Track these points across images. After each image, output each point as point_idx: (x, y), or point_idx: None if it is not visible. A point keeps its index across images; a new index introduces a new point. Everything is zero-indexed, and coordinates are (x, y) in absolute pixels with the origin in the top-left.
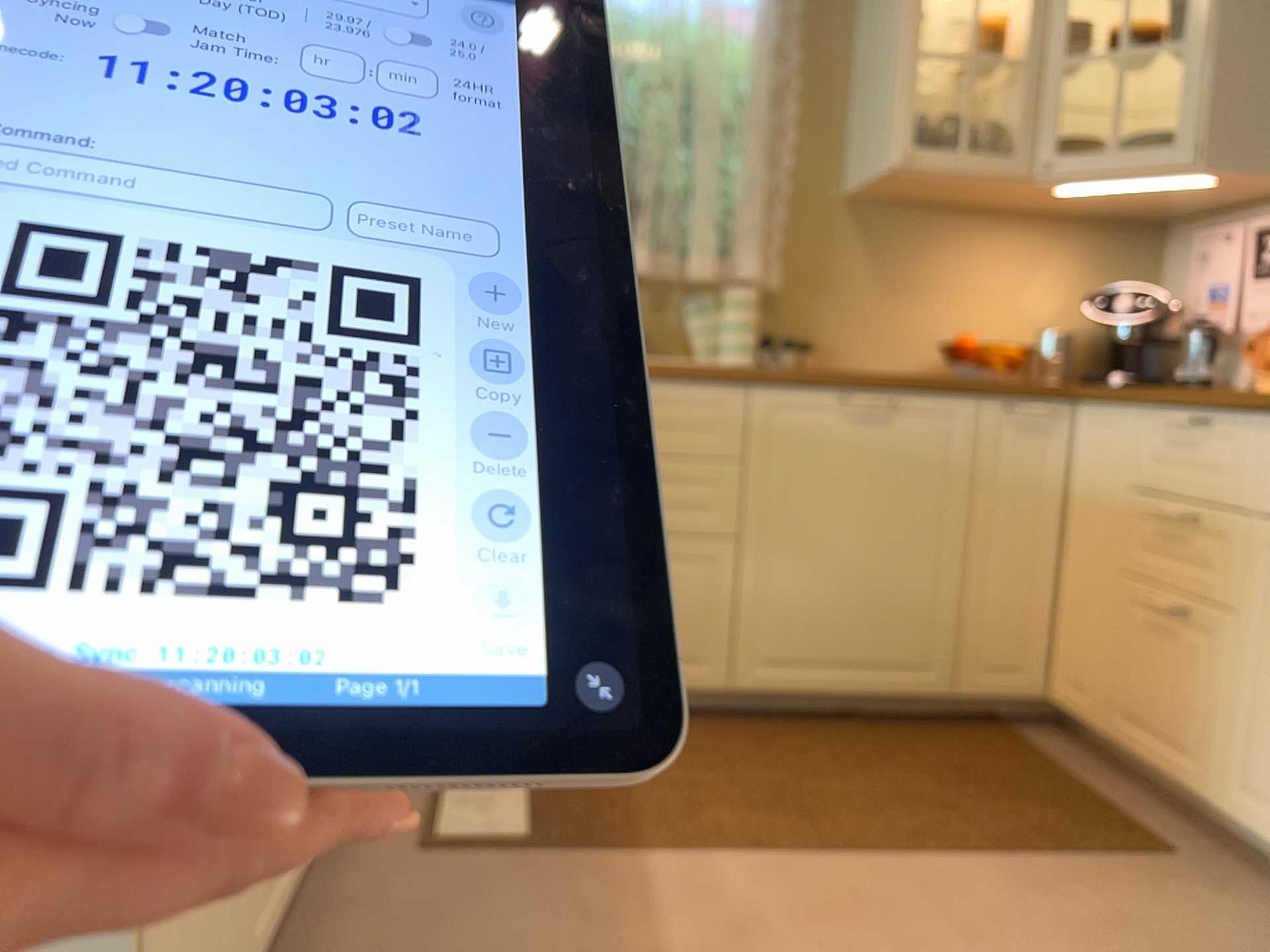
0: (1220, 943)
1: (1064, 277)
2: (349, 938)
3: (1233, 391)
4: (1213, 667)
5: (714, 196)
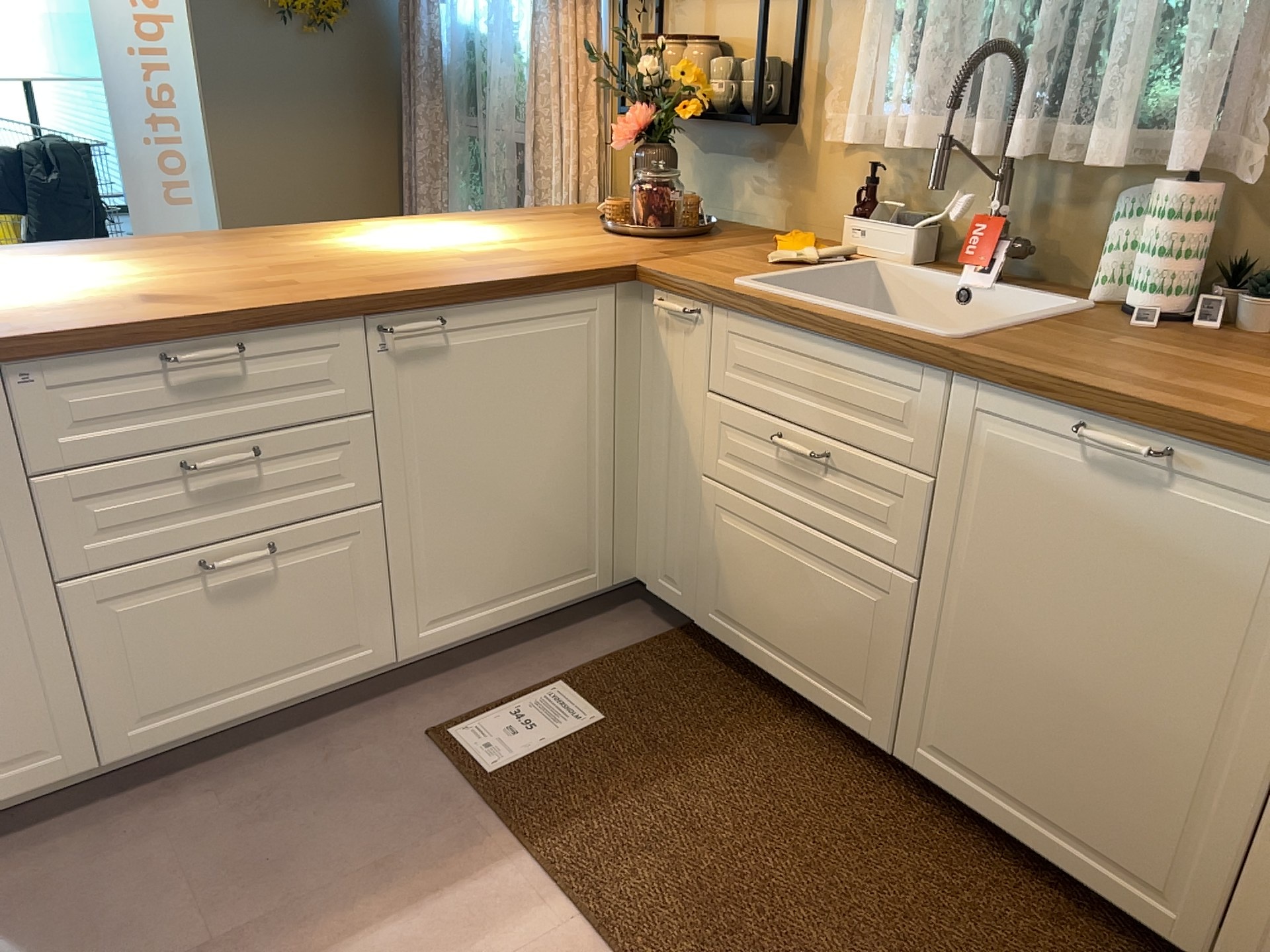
0: None
1: None
2: (295, 765)
3: None
4: None
5: (1142, 31)
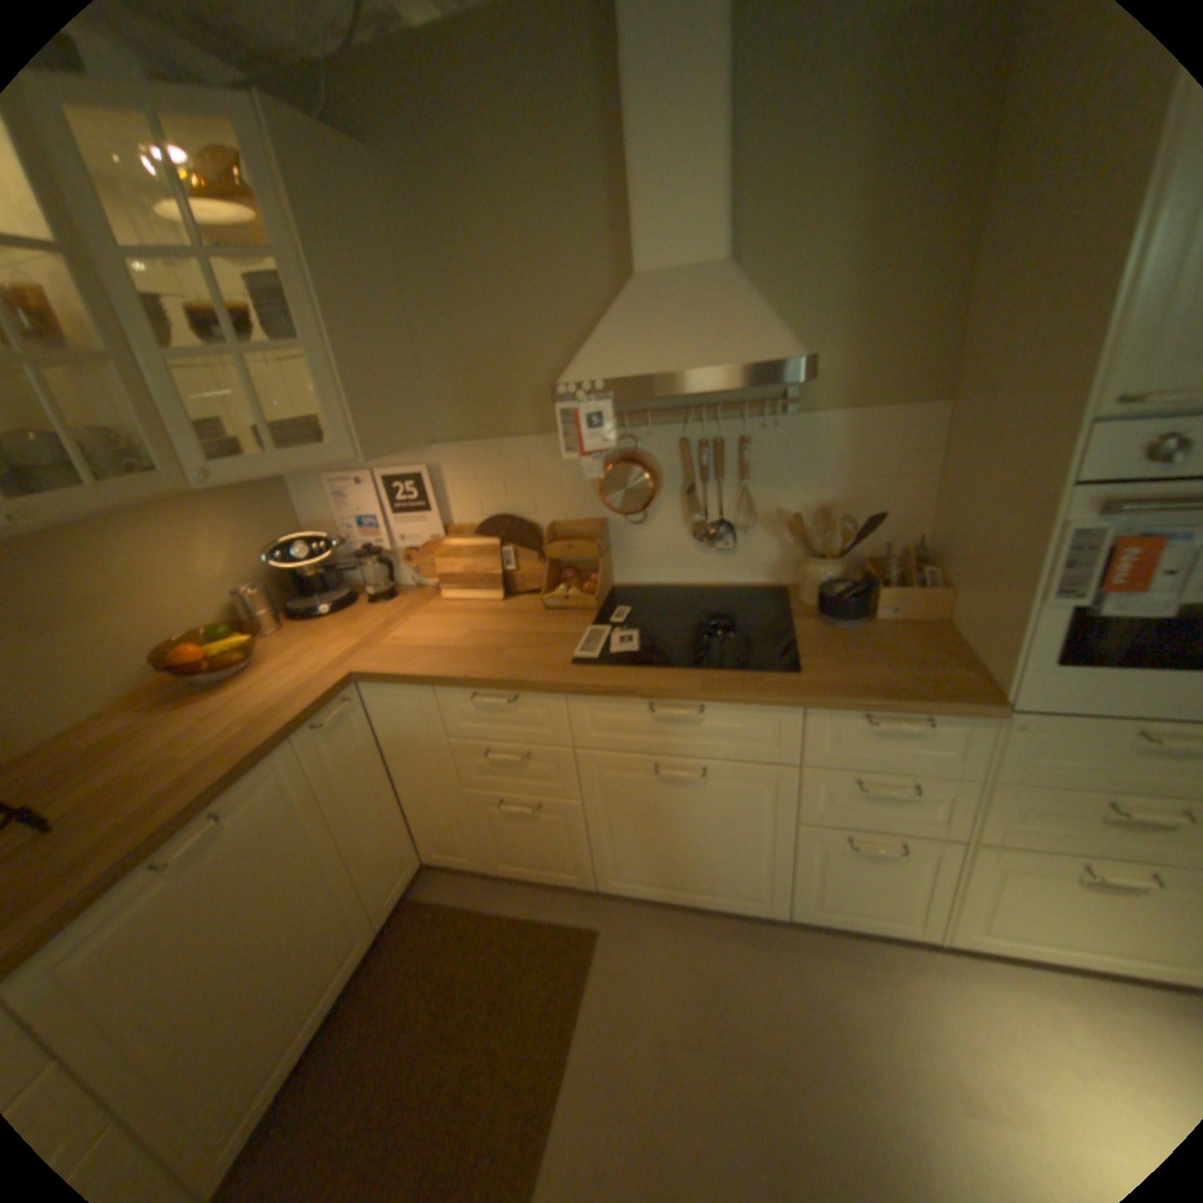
0: (680, 989)
1: (218, 534)
2: None
3: (521, 671)
4: (568, 827)
5: None
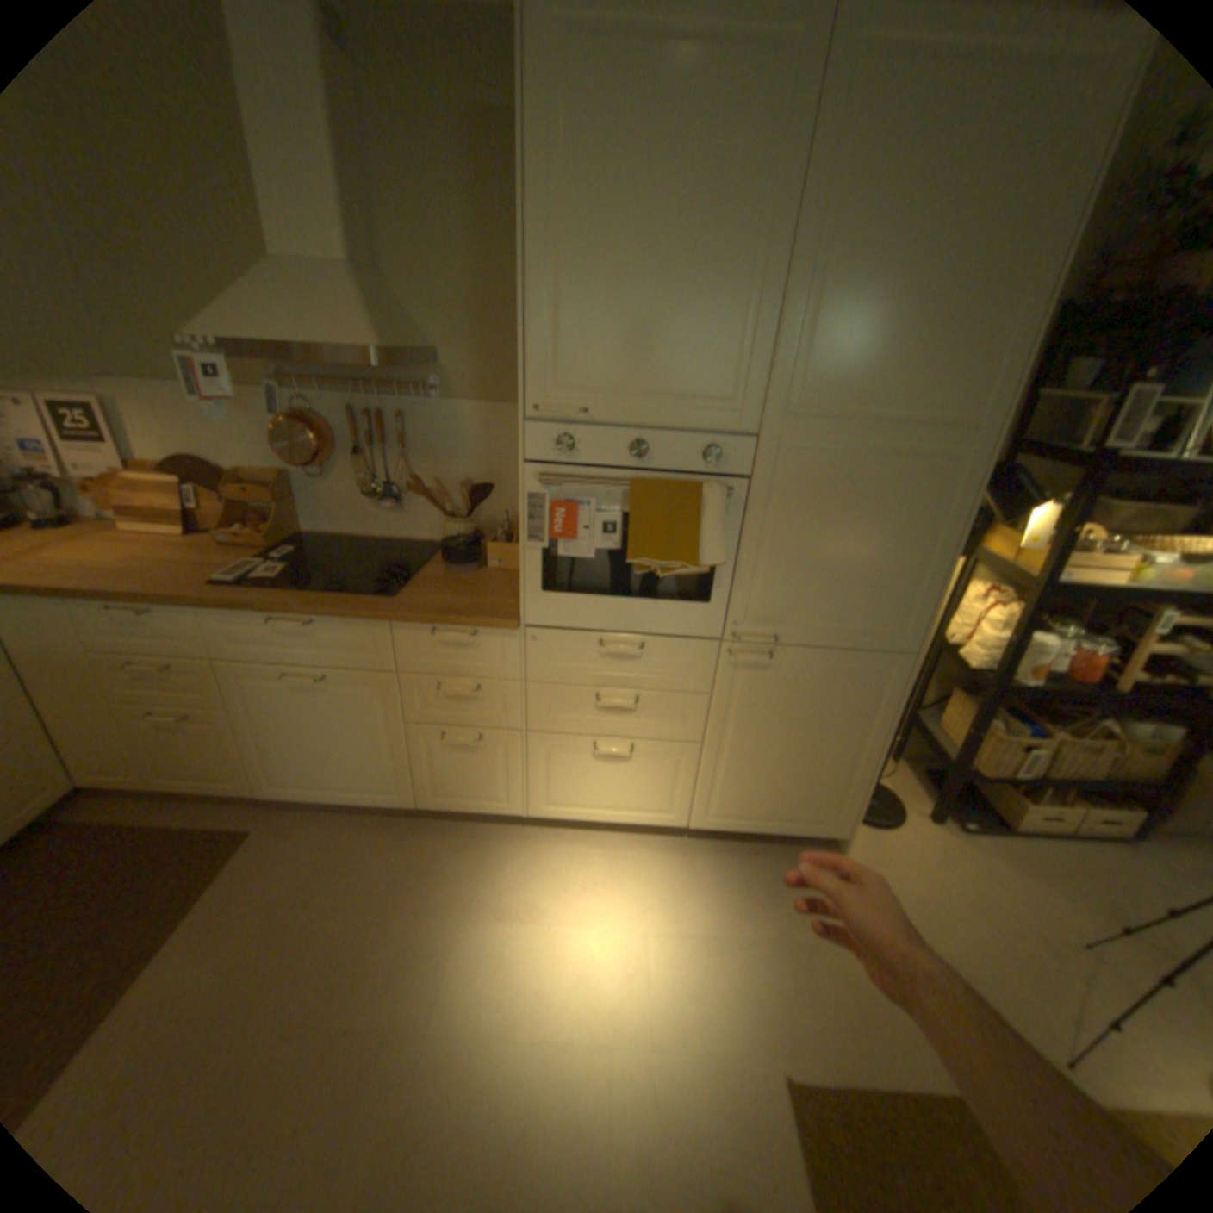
0: (306, 868)
1: None
2: None
3: (152, 588)
4: (216, 738)
5: None
